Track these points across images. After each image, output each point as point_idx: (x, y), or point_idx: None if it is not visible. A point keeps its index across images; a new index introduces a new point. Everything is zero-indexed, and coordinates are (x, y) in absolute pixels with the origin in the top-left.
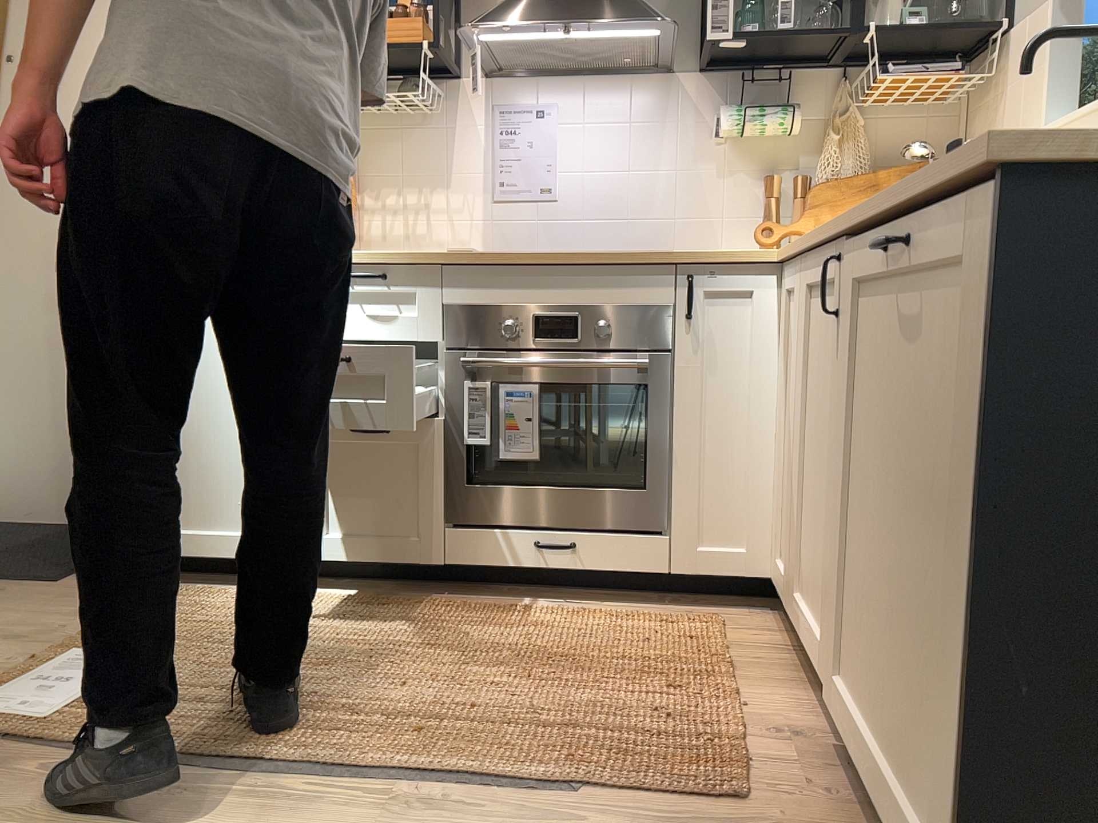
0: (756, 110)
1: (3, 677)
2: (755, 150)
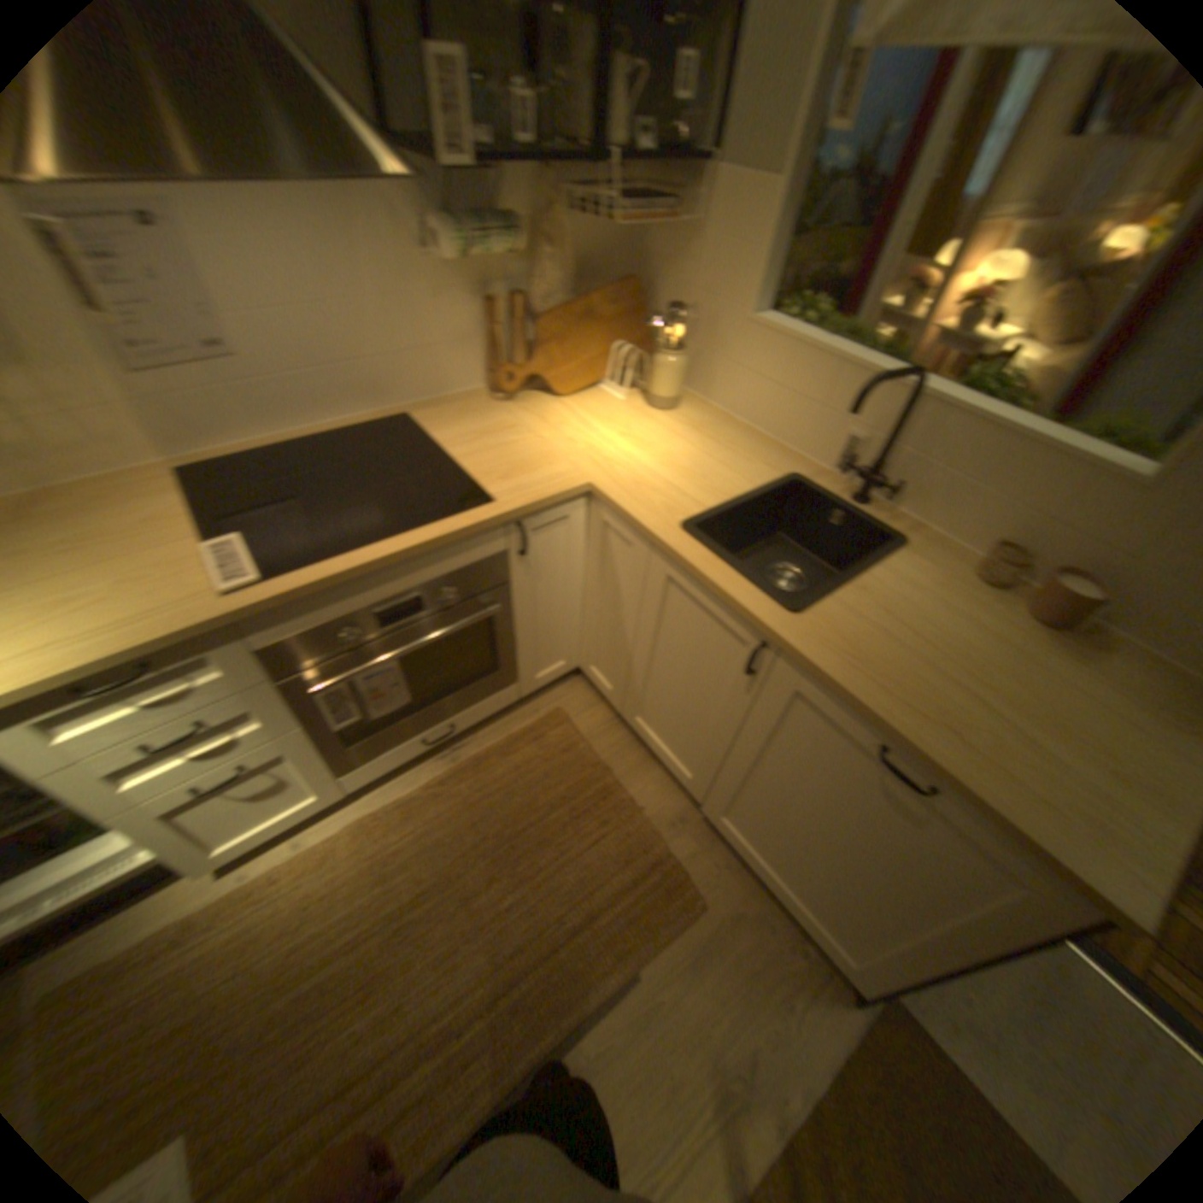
0: (467, 205)
1: None
2: (472, 260)
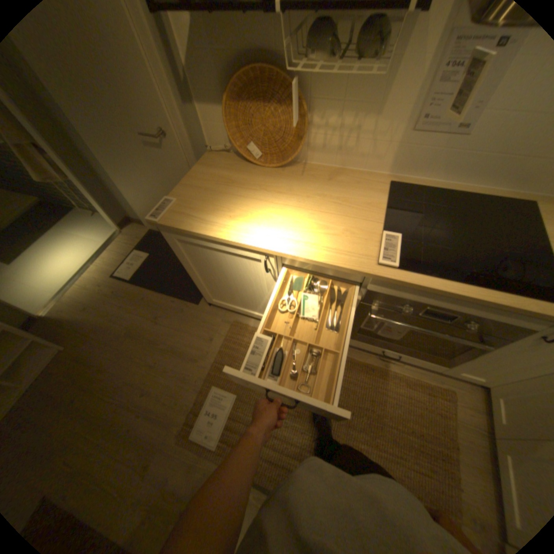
0: None
1: (195, 396)
2: None
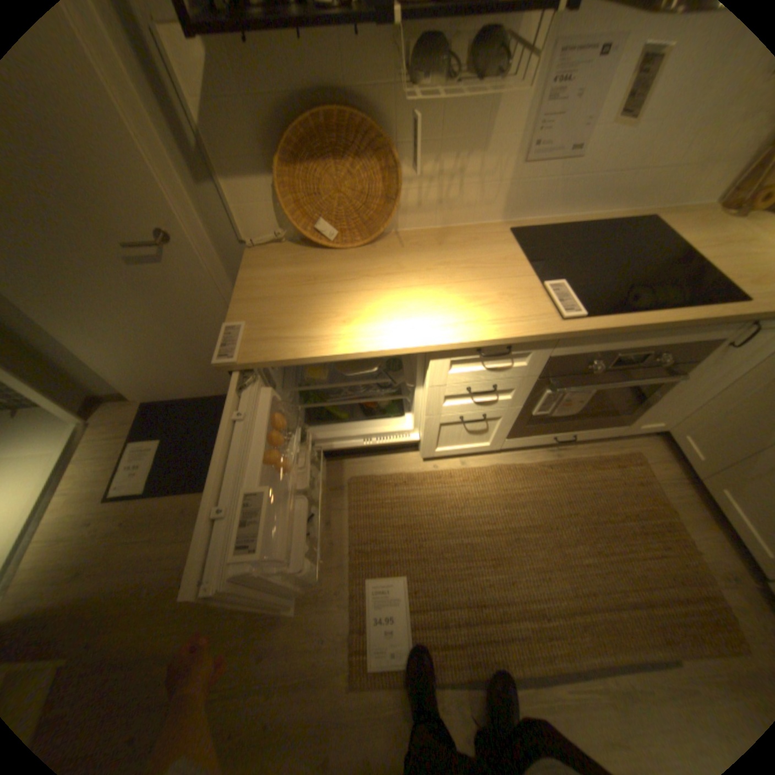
0: None
1: (347, 611)
2: None
